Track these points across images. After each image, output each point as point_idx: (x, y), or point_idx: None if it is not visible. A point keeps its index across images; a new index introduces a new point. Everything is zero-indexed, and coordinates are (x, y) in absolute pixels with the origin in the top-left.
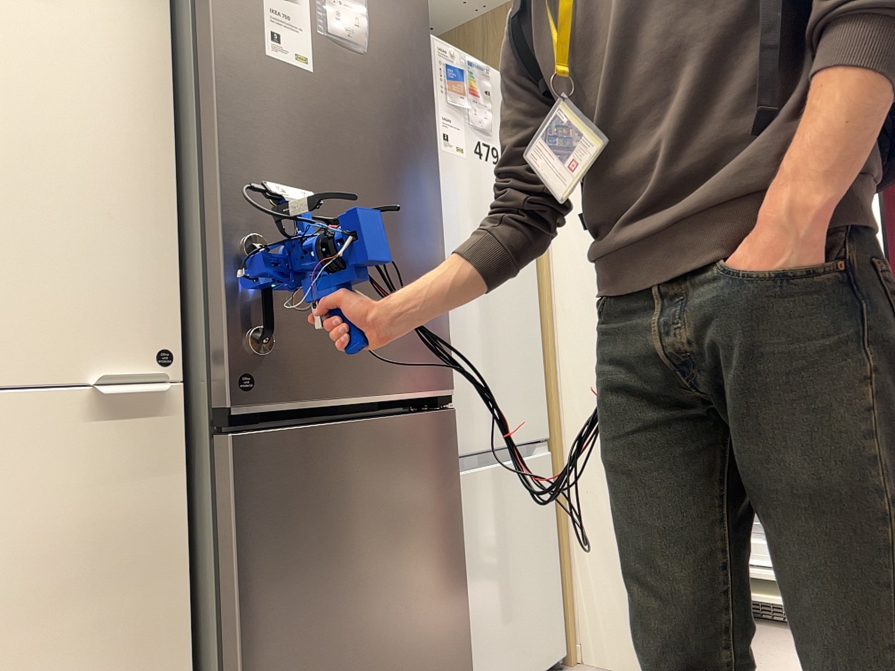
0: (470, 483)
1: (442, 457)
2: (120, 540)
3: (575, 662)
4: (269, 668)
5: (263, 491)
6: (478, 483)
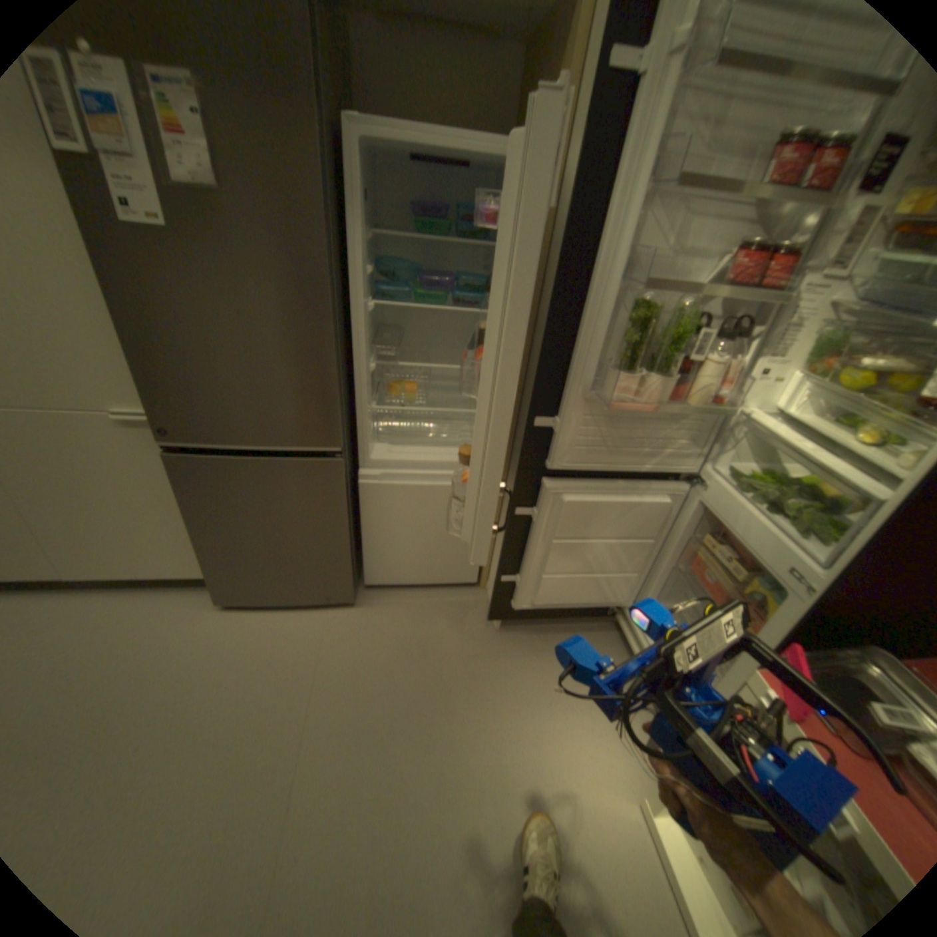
0: (390, 488)
1: (327, 482)
2: (148, 472)
3: (481, 588)
4: (206, 540)
5: (187, 478)
6: (397, 490)
